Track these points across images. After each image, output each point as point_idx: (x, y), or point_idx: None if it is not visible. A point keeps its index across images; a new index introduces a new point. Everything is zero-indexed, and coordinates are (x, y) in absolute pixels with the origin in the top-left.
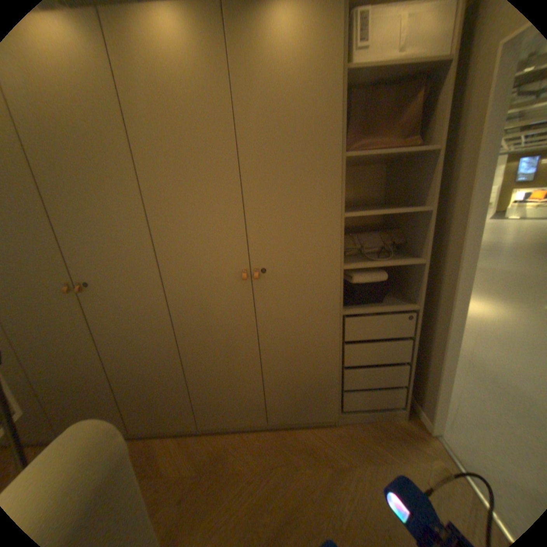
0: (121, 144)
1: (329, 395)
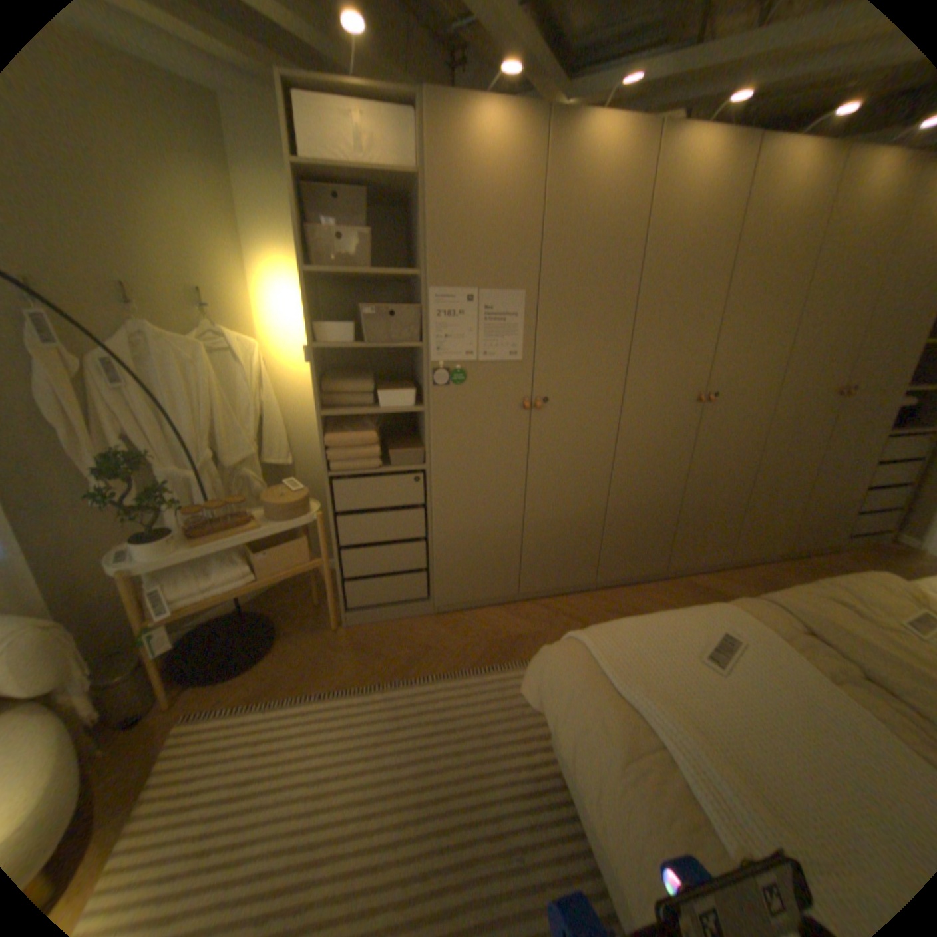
0: (812, 261)
1: (851, 516)
